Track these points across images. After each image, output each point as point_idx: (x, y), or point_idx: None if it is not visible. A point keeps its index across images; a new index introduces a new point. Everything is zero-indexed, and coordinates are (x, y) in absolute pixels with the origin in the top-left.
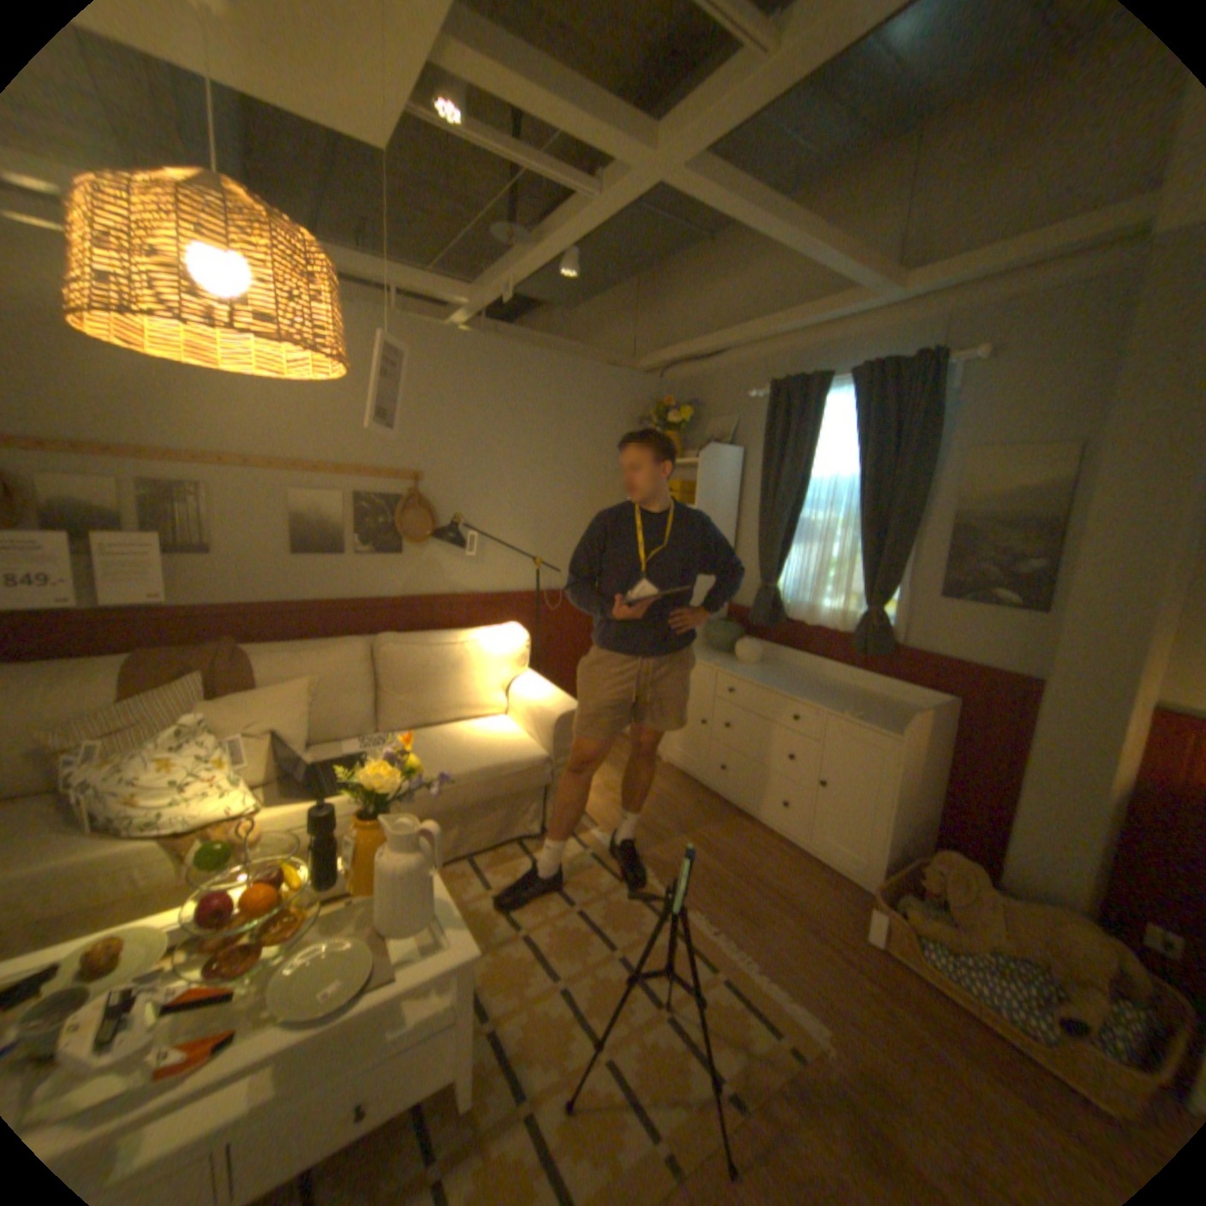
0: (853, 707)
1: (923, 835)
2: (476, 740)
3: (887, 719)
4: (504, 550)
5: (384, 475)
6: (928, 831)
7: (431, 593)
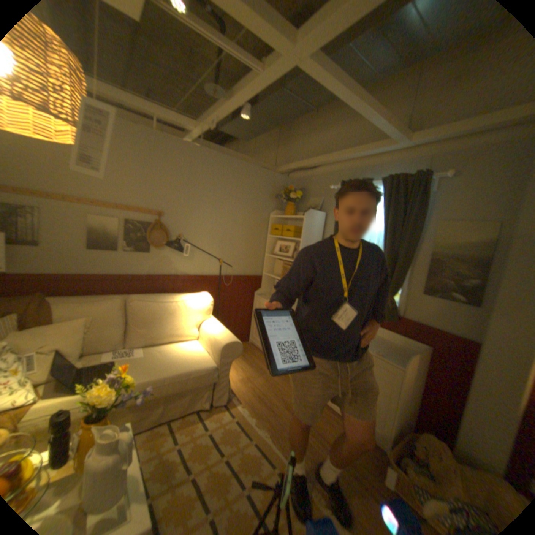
0: (378, 349)
1: (411, 419)
2: (179, 356)
3: (396, 357)
4: (204, 254)
5: (143, 212)
6: (413, 416)
7: (164, 274)
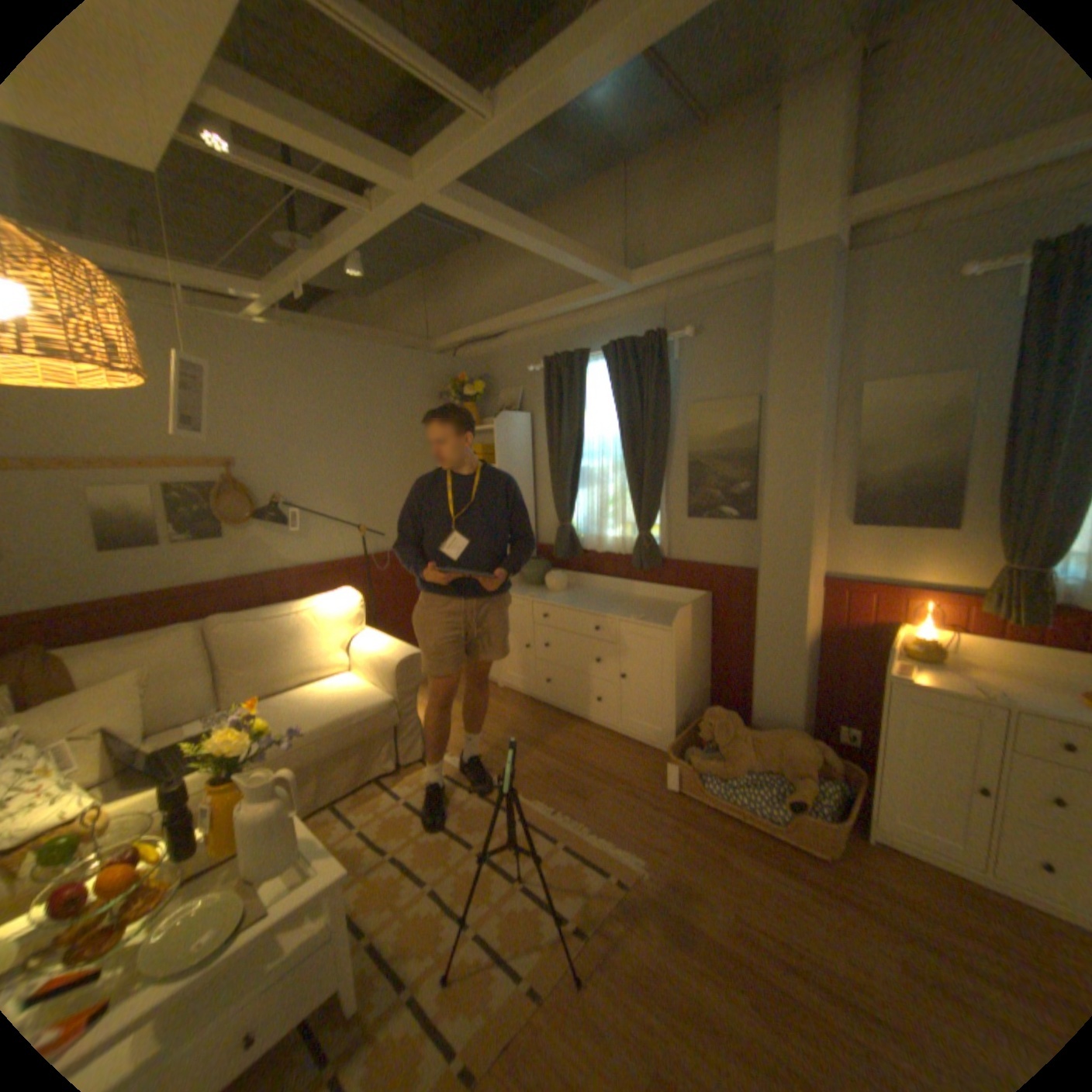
0: (637, 612)
1: (698, 700)
2: (322, 699)
3: (661, 617)
4: (327, 522)
5: (193, 464)
6: (702, 697)
7: (258, 570)
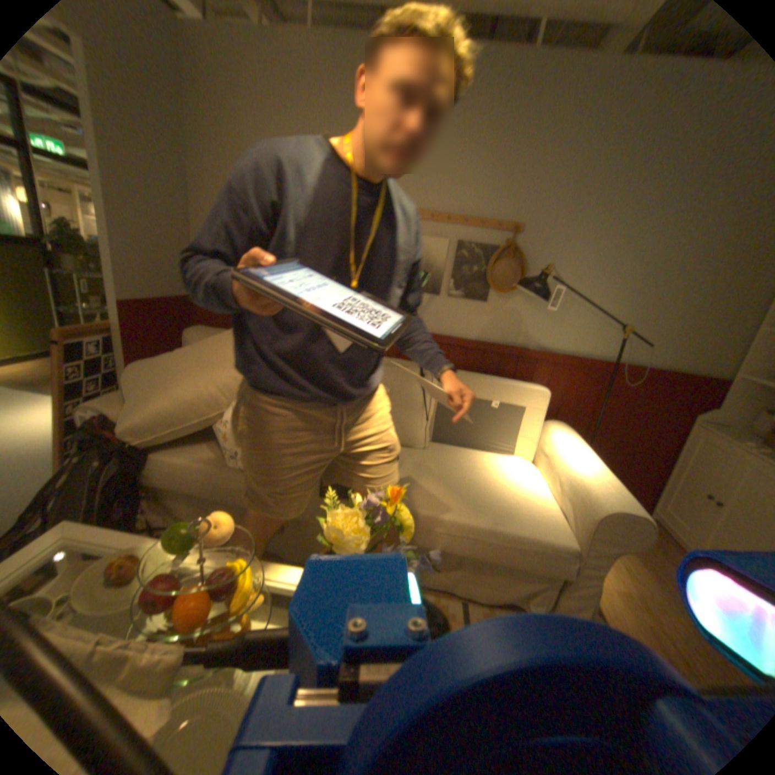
0: None
1: None
2: (504, 493)
3: None
4: (591, 312)
5: (489, 223)
6: None
7: (504, 341)
